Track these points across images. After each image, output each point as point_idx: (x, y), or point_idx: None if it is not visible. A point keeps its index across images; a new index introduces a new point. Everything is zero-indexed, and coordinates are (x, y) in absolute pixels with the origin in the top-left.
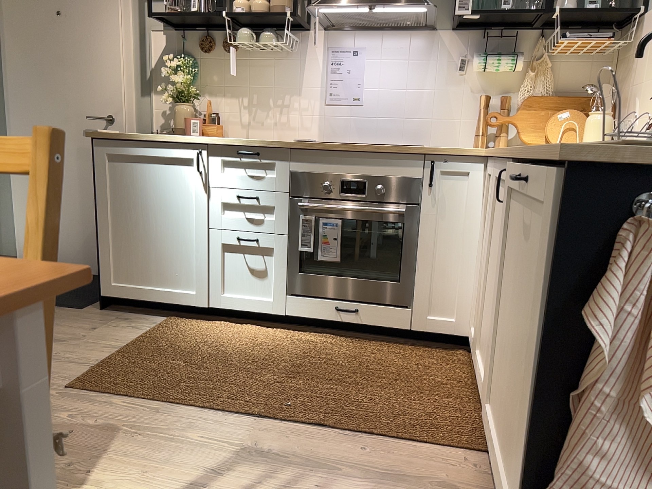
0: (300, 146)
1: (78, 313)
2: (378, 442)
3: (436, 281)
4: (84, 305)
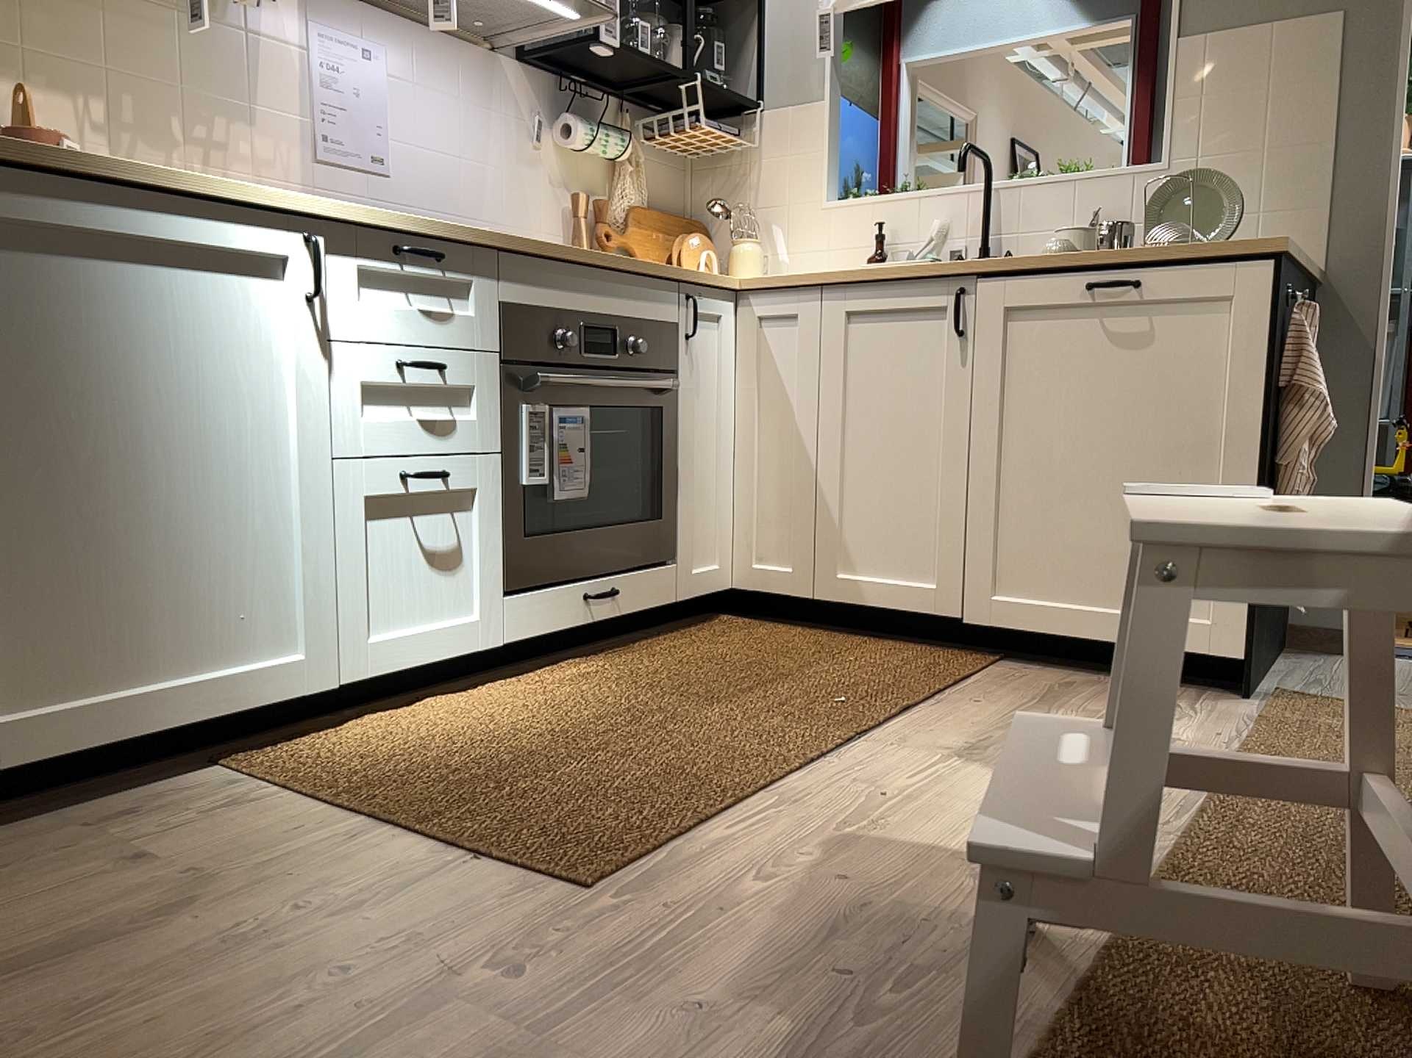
0: (523, 246)
1: None
2: (956, 690)
3: (695, 502)
4: None
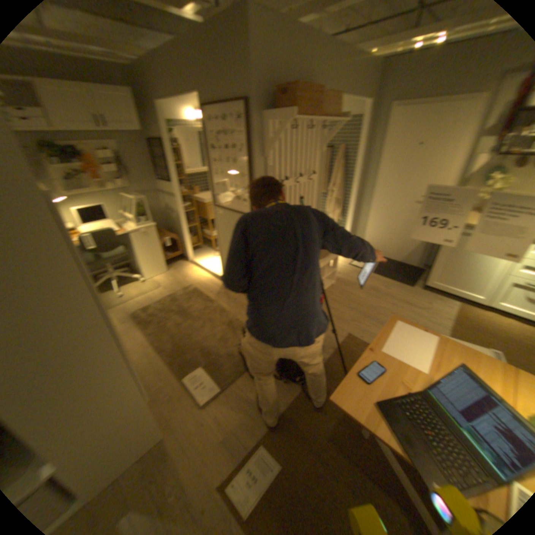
0: None
1: (415, 290)
2: None
3: None
4: (414, 285)
